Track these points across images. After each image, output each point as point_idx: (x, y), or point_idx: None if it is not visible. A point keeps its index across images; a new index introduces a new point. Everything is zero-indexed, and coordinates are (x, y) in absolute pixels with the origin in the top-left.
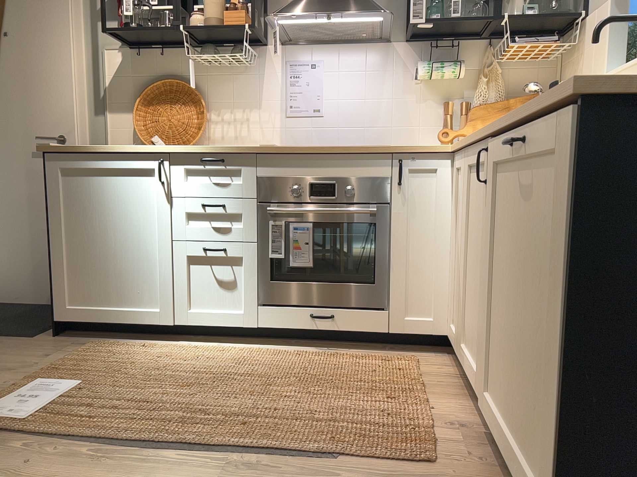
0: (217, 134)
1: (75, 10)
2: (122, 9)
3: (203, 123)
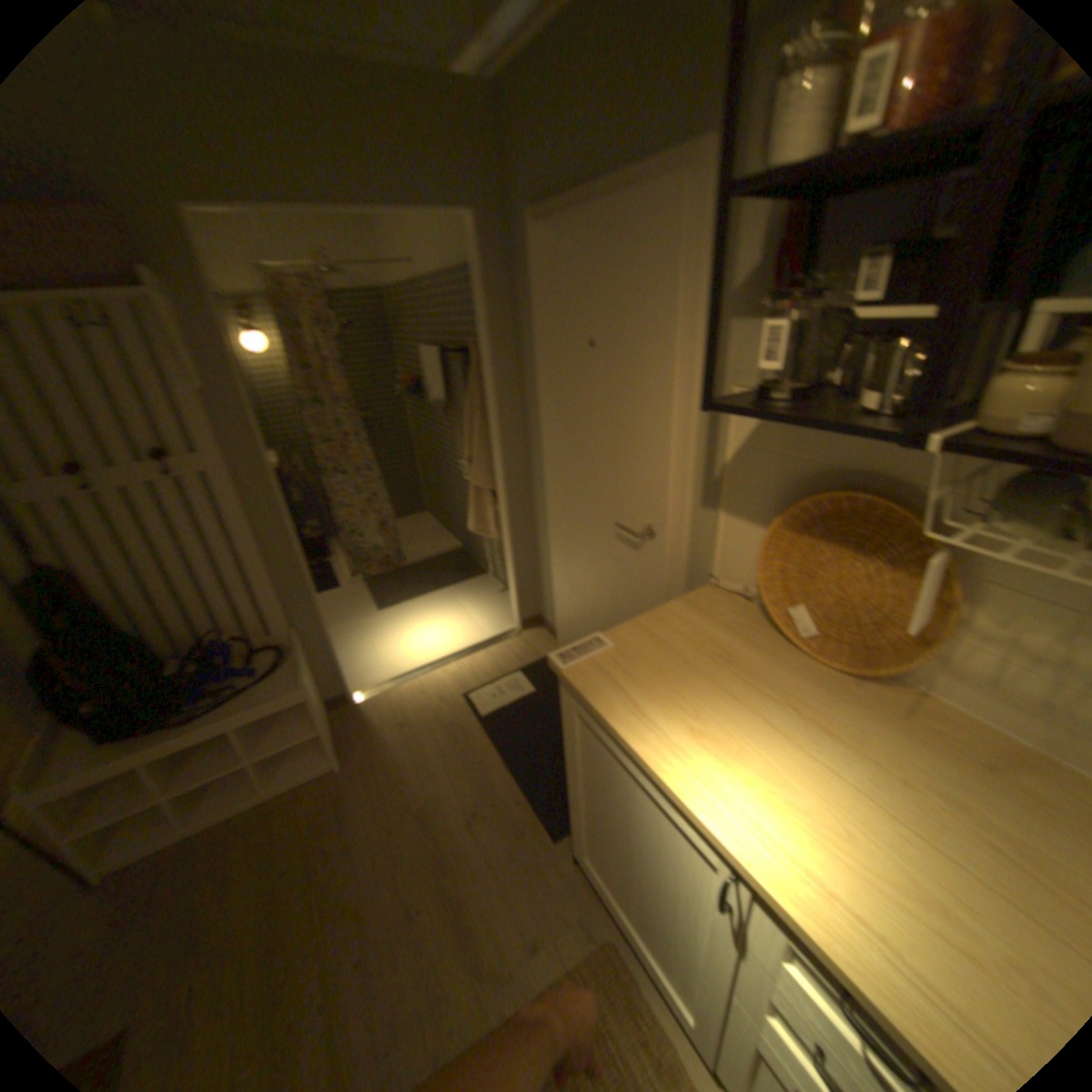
0: (984, 666)
1: (693, 291)
2: (769, 324)
3: (942, 642)
